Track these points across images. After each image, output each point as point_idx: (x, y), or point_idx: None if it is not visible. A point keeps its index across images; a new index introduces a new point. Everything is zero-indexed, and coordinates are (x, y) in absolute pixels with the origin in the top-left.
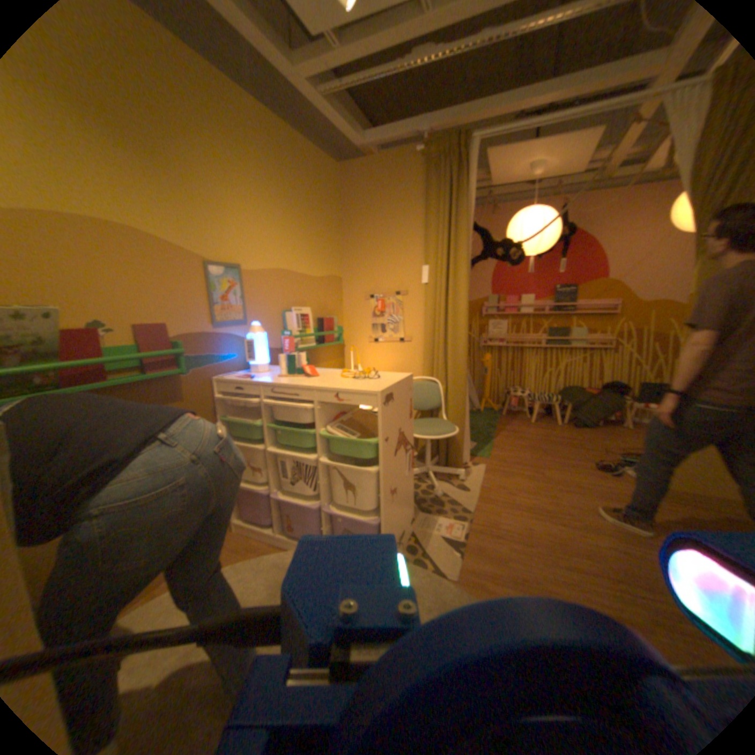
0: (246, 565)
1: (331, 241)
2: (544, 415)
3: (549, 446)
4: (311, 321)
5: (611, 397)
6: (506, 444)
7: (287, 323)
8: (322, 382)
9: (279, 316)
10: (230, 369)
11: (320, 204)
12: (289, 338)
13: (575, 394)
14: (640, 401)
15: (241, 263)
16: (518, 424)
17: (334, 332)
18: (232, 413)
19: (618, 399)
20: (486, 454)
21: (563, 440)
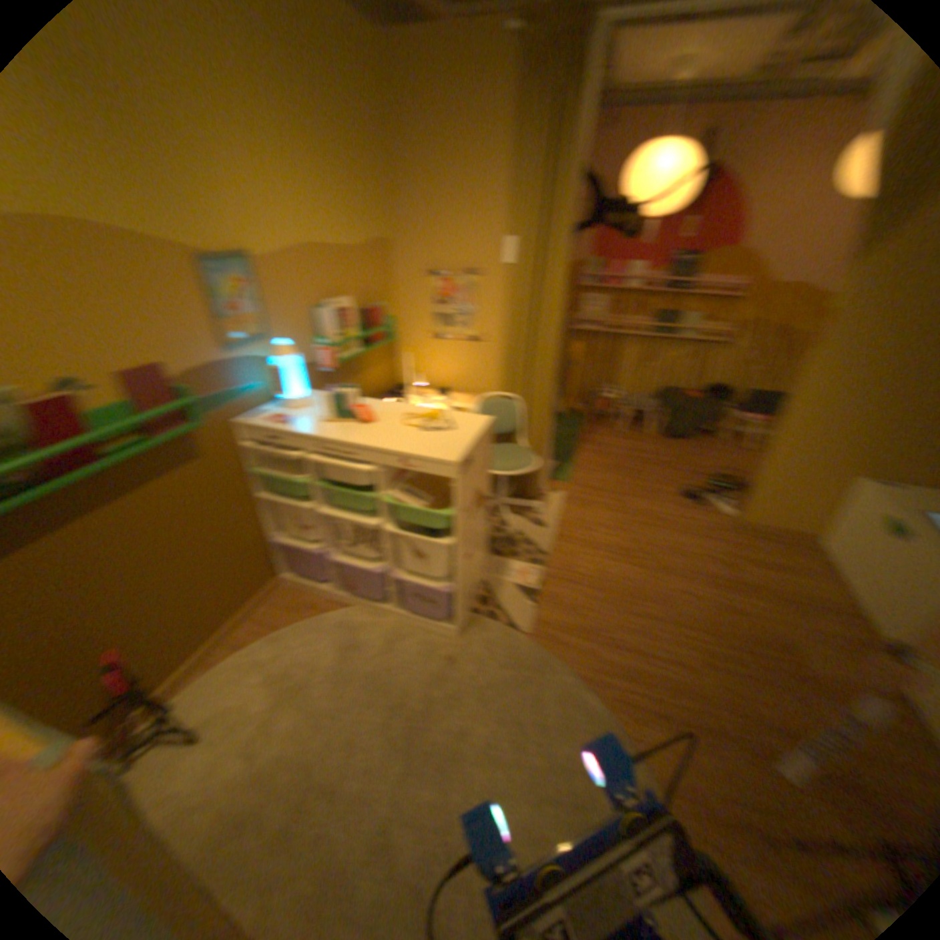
0: (303, 627)
1: (367, 182)
2: (630, 419)
3: (632, 464)
4: (347, 317)
5: (709, 402)
6: (585, 461)
7: (316, 325)
8: (378, 437)
9: (303, 316)
10: (248, 405)
11: (348, 118)
12: (321, 350)
13: (670, 396)
14: (740, 408)
15: (241, 246)
16: (601, 432)
17: (379, 328)
18: (259, 461)
19: (716, 405)
20: (563, 475)
21: (648, 454)
